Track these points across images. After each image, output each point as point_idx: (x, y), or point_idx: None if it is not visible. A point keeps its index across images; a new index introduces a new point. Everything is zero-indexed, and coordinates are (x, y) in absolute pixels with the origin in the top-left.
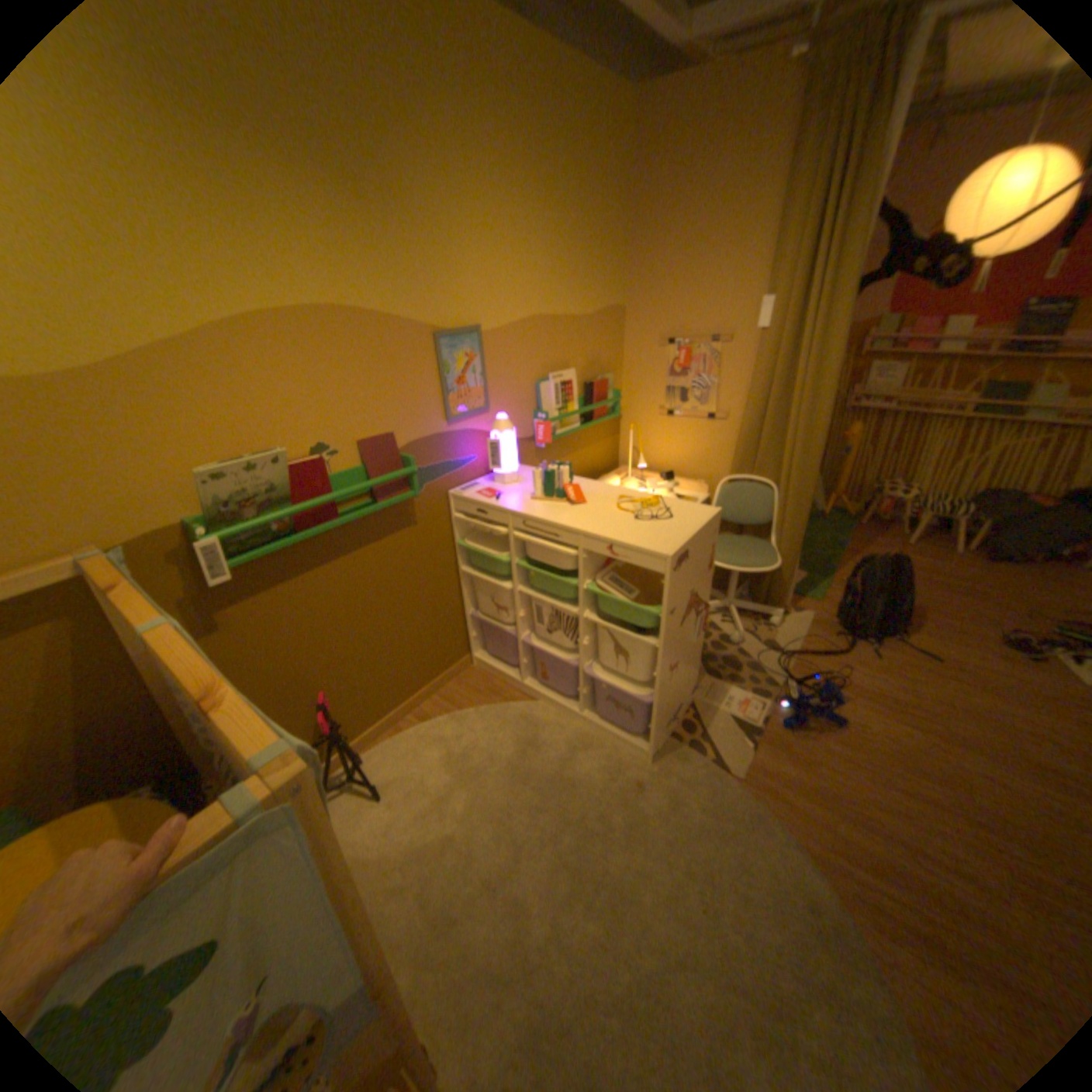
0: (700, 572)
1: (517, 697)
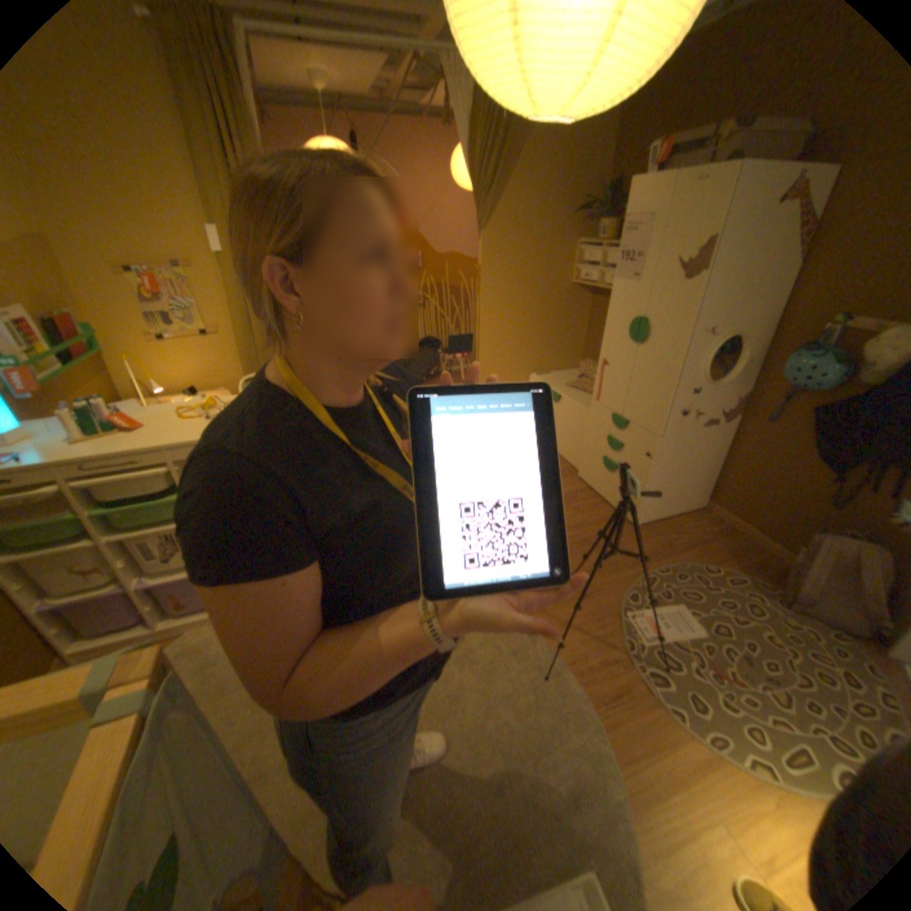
0: None
1: None
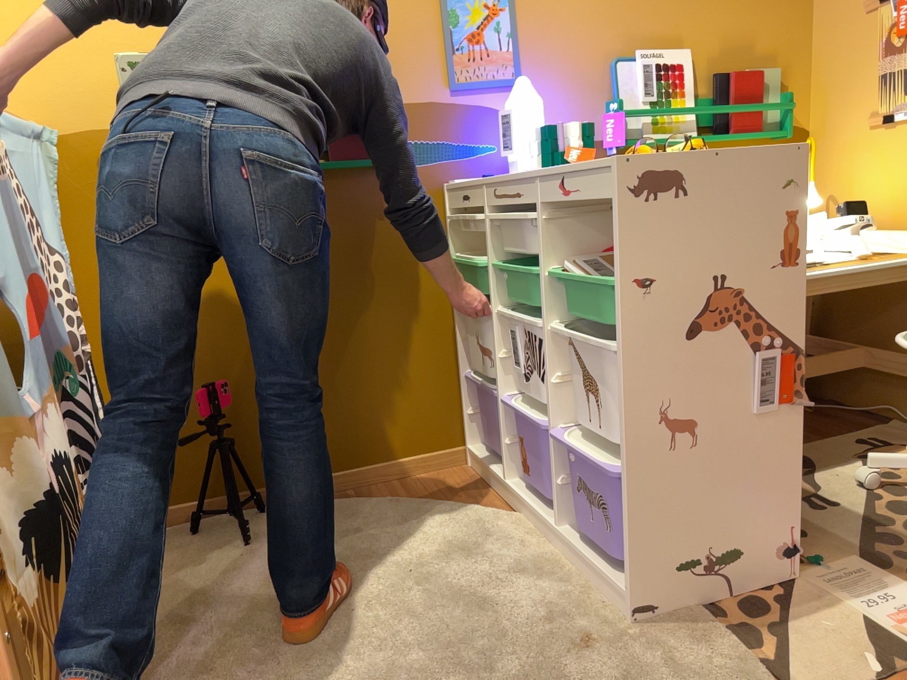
0: (747, 249)
1: (496, 505)
